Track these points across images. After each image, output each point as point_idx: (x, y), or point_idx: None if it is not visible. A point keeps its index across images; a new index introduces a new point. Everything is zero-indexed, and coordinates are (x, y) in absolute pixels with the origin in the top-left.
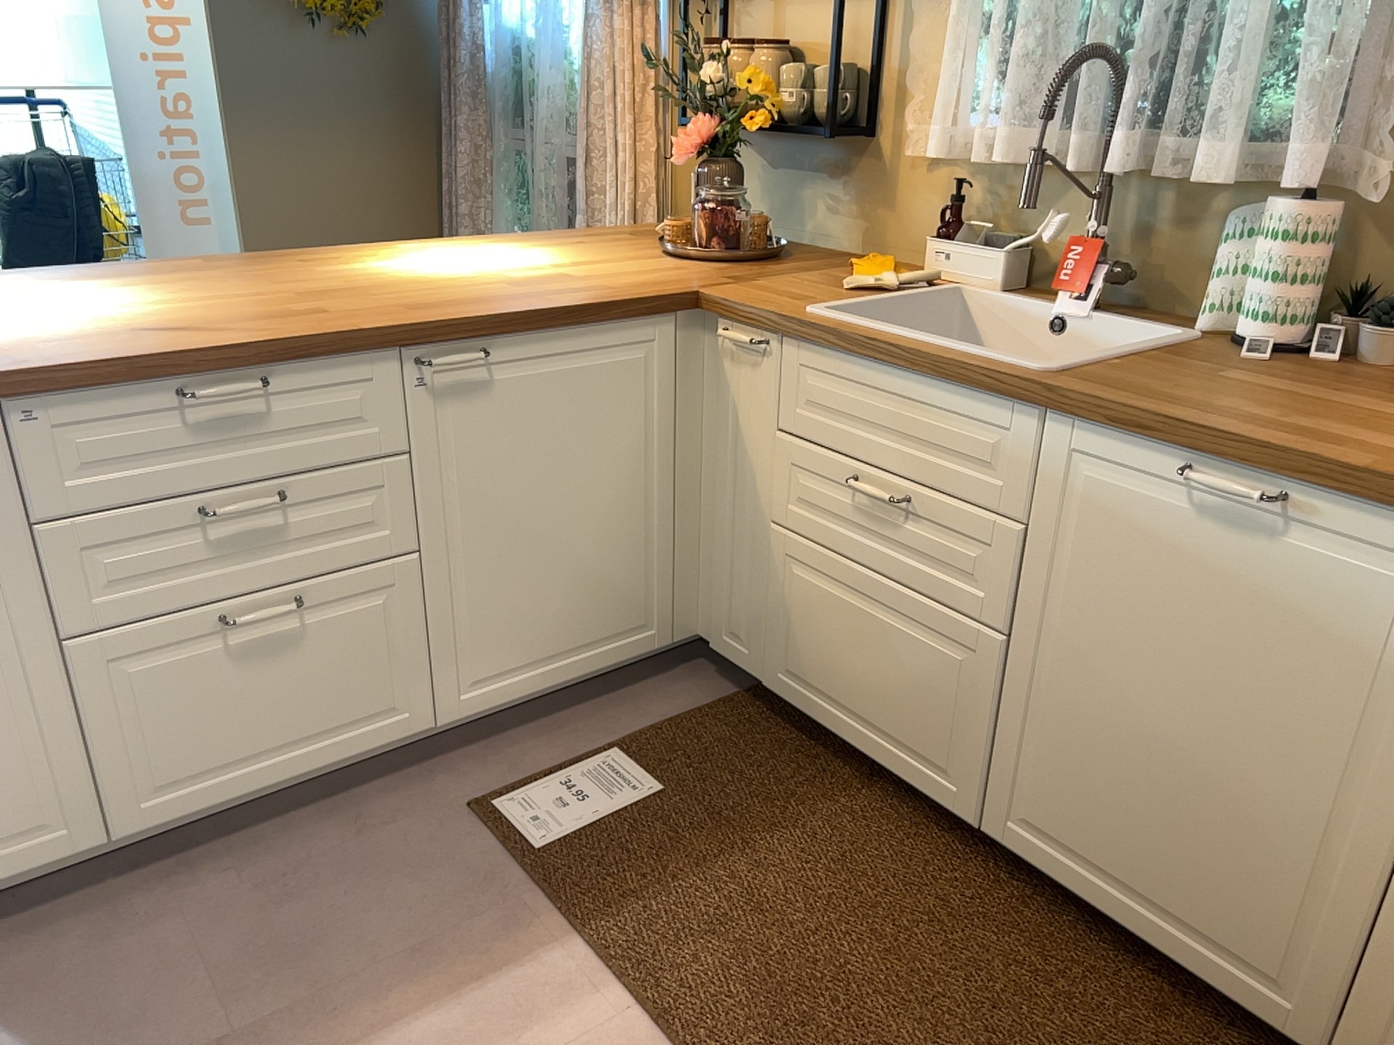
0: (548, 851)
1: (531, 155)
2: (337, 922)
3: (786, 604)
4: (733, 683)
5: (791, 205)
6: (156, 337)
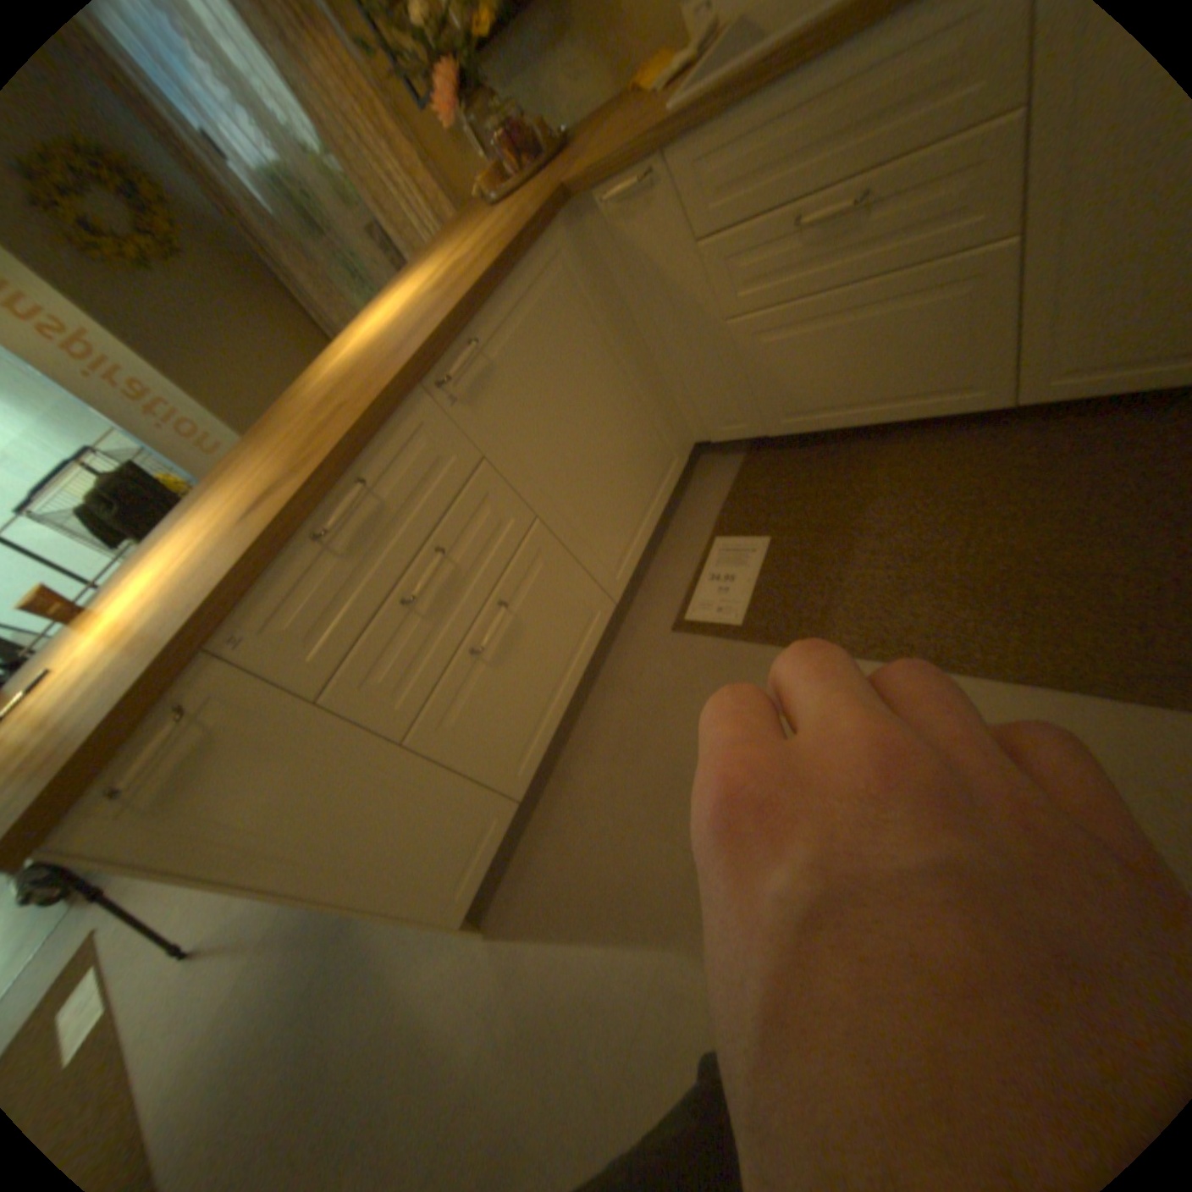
0: (750, 621)
1: (342, 245)
2: (679, 749)
3: (767, 371)
4: (738, 453)
5: (541, 103)
6: (258, 515)
